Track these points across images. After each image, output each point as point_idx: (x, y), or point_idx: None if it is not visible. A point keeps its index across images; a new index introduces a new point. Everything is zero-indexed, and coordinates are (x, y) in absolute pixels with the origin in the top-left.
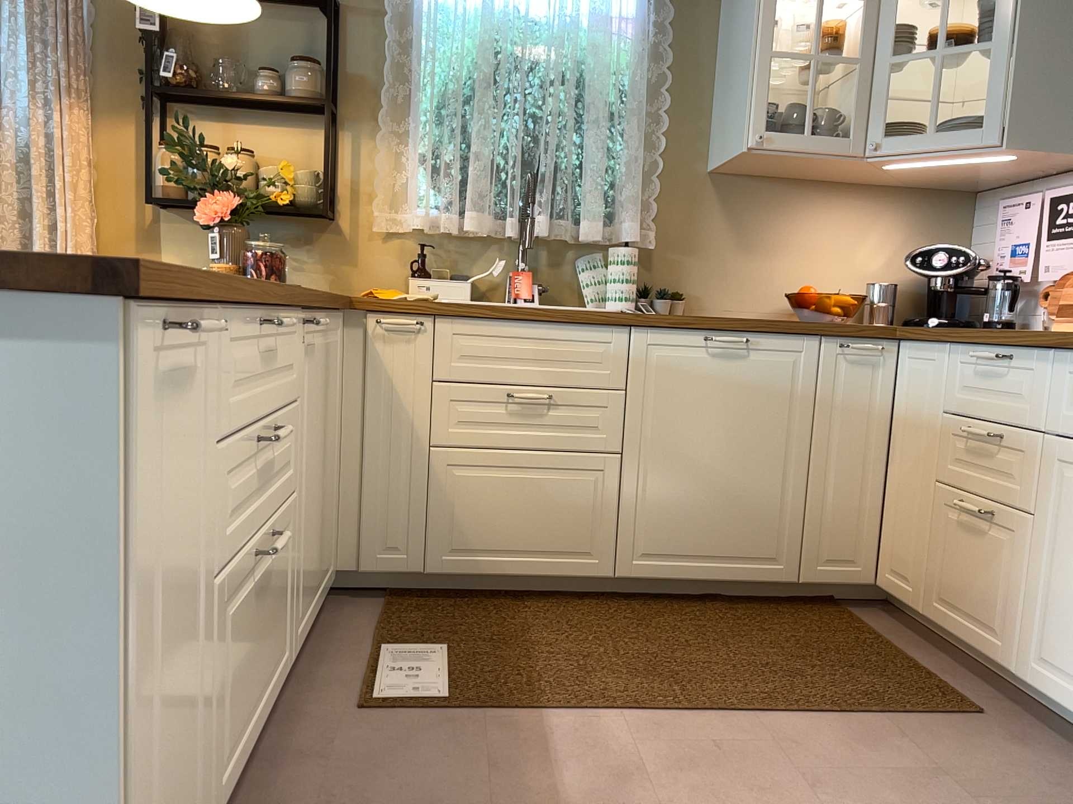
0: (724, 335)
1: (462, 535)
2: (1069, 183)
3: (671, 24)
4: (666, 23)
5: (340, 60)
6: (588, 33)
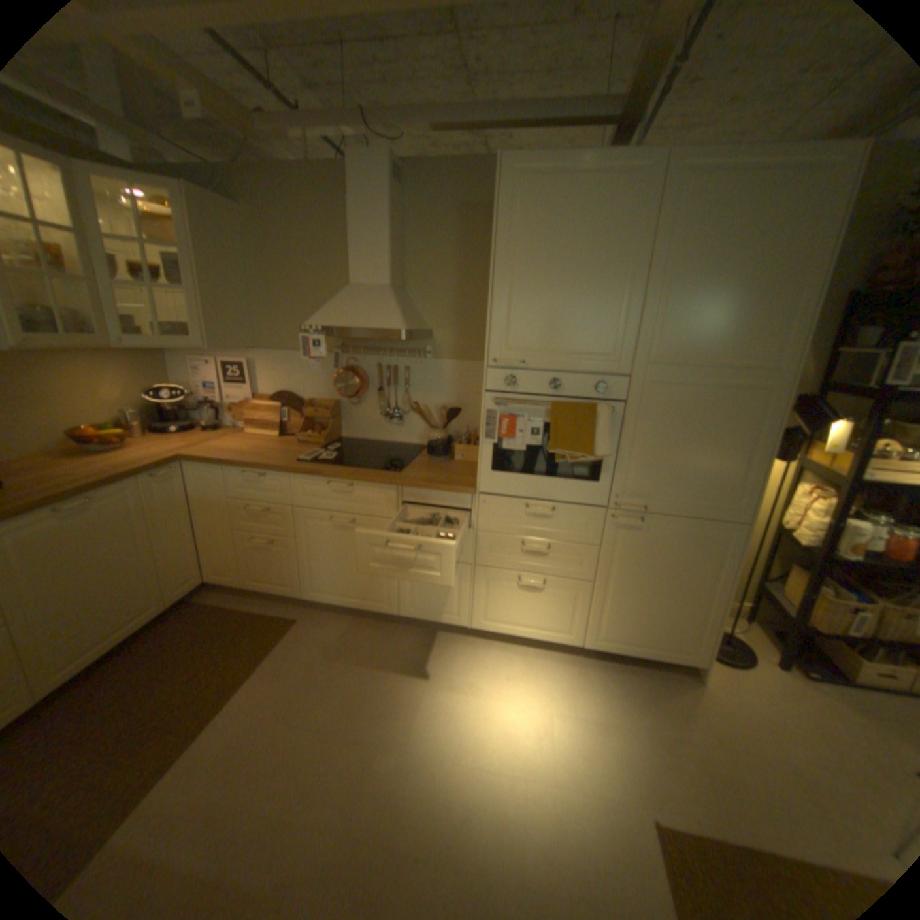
0: (67, 504)
1: None
2: (225, 354)
3: None
4: None
5: None
6: None
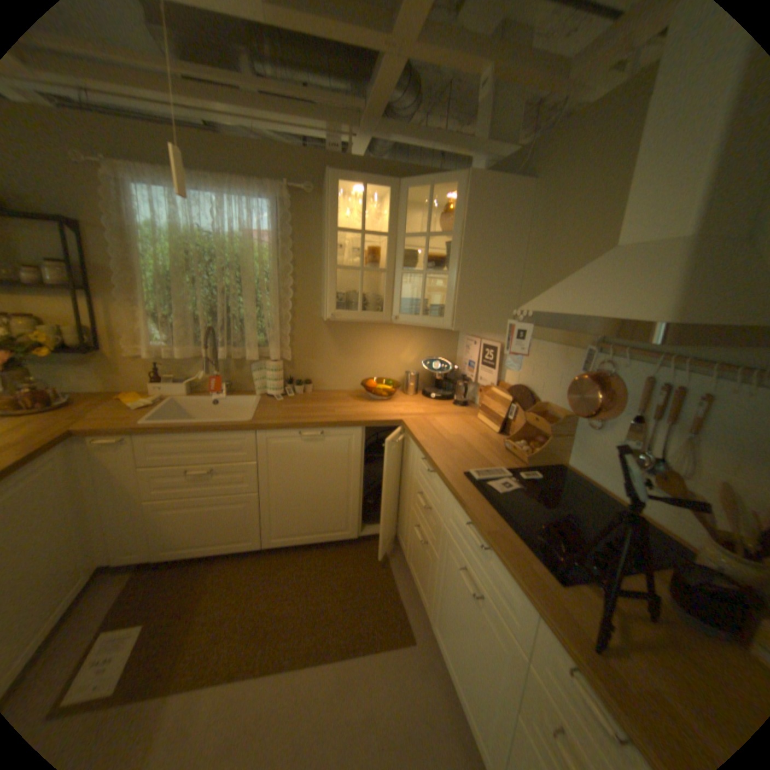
0: (308, 431)
1: (170, 542)
2: (492, 336)
3: (291, 237)
4: (288, 237)
5: (84, 255)
6: (242, 241)
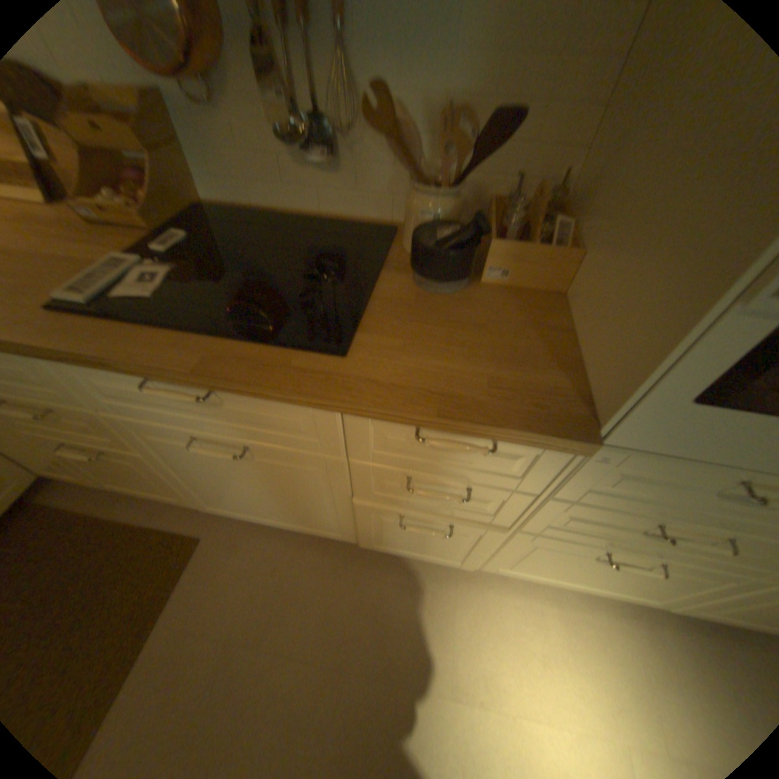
0: None
1: None
2: None
3: None
4: None
5: None
6: None
